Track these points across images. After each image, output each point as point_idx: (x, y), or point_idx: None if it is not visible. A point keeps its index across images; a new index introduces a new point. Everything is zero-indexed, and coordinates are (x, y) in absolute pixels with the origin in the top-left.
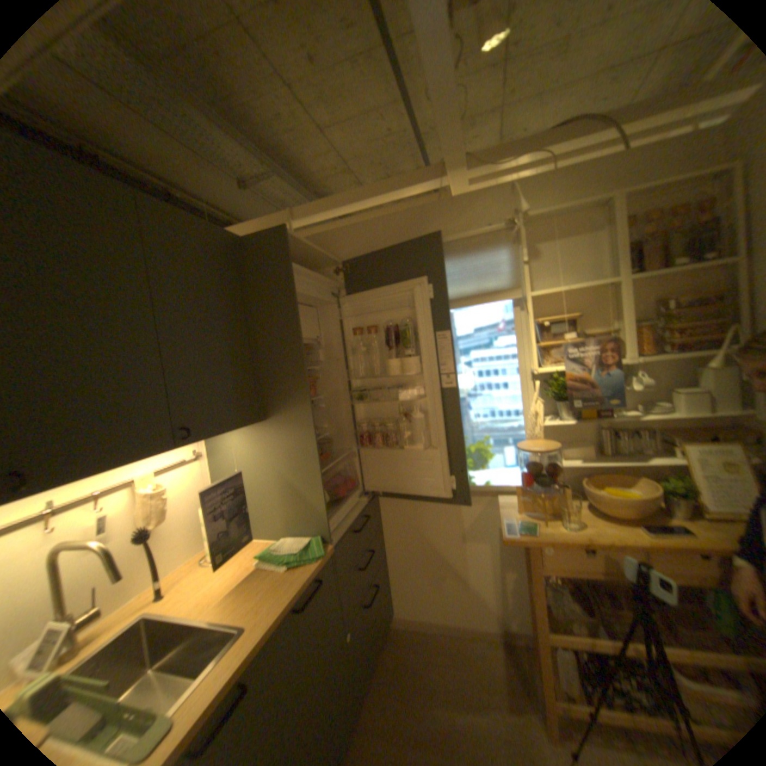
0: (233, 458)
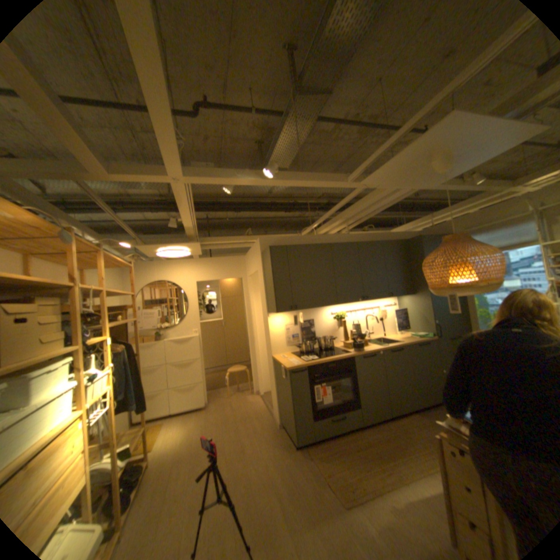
0: (405, 306)
